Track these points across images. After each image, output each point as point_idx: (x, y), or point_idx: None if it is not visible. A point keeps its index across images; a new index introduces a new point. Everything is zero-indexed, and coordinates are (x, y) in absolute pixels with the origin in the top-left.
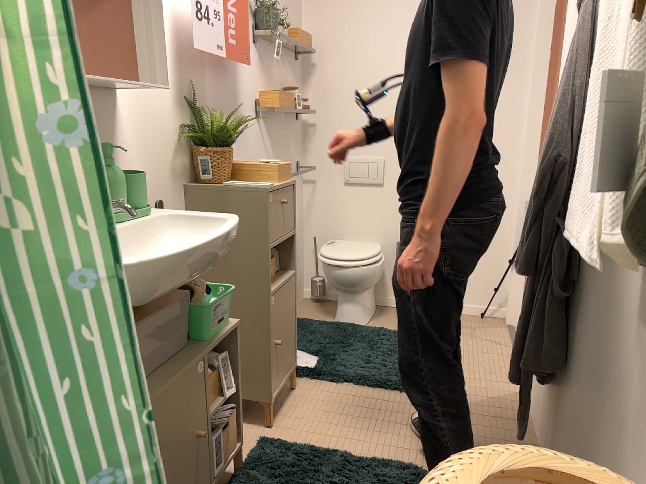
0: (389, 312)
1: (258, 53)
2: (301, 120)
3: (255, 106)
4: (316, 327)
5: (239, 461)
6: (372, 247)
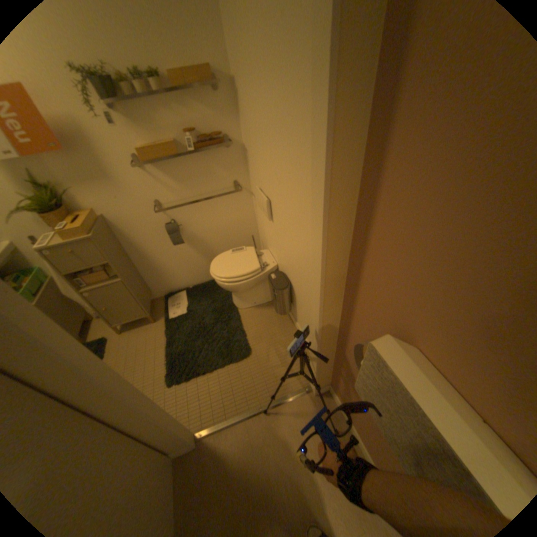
0: (273, 308)
1: (118, 114)
2: (237, 145)
3: (128, 160)
4: (219, 293)
5: (83, 343)
6: (245, 268)
